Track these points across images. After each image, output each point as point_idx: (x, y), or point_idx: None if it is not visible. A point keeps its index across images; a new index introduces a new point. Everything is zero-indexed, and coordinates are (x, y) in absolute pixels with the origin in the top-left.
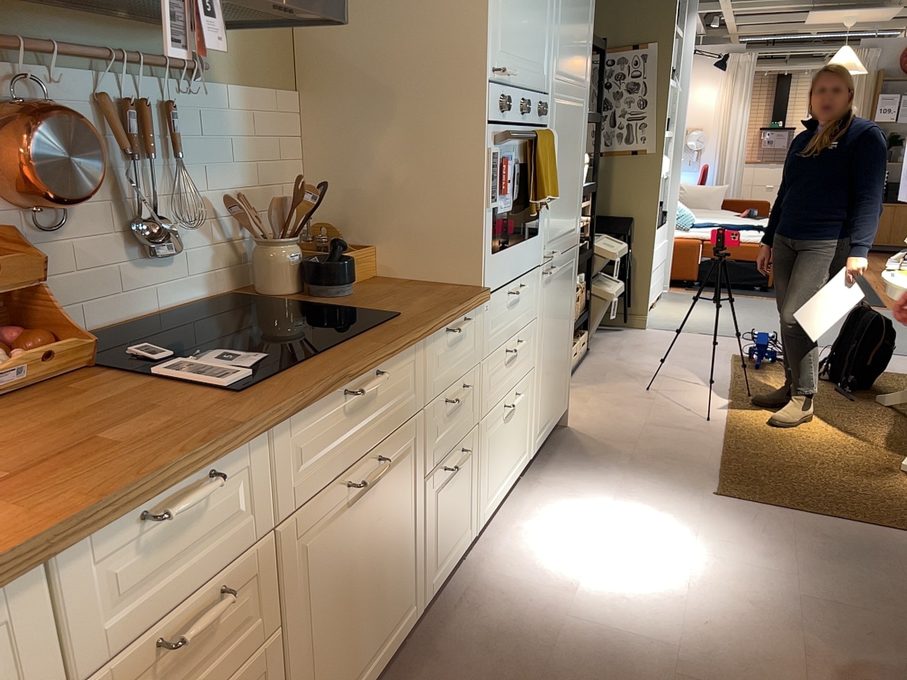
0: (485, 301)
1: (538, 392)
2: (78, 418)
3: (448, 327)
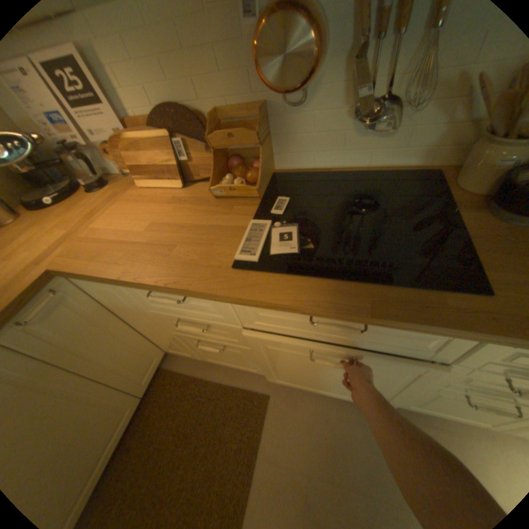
0: None
1: None
2: (199, 229)
3: None
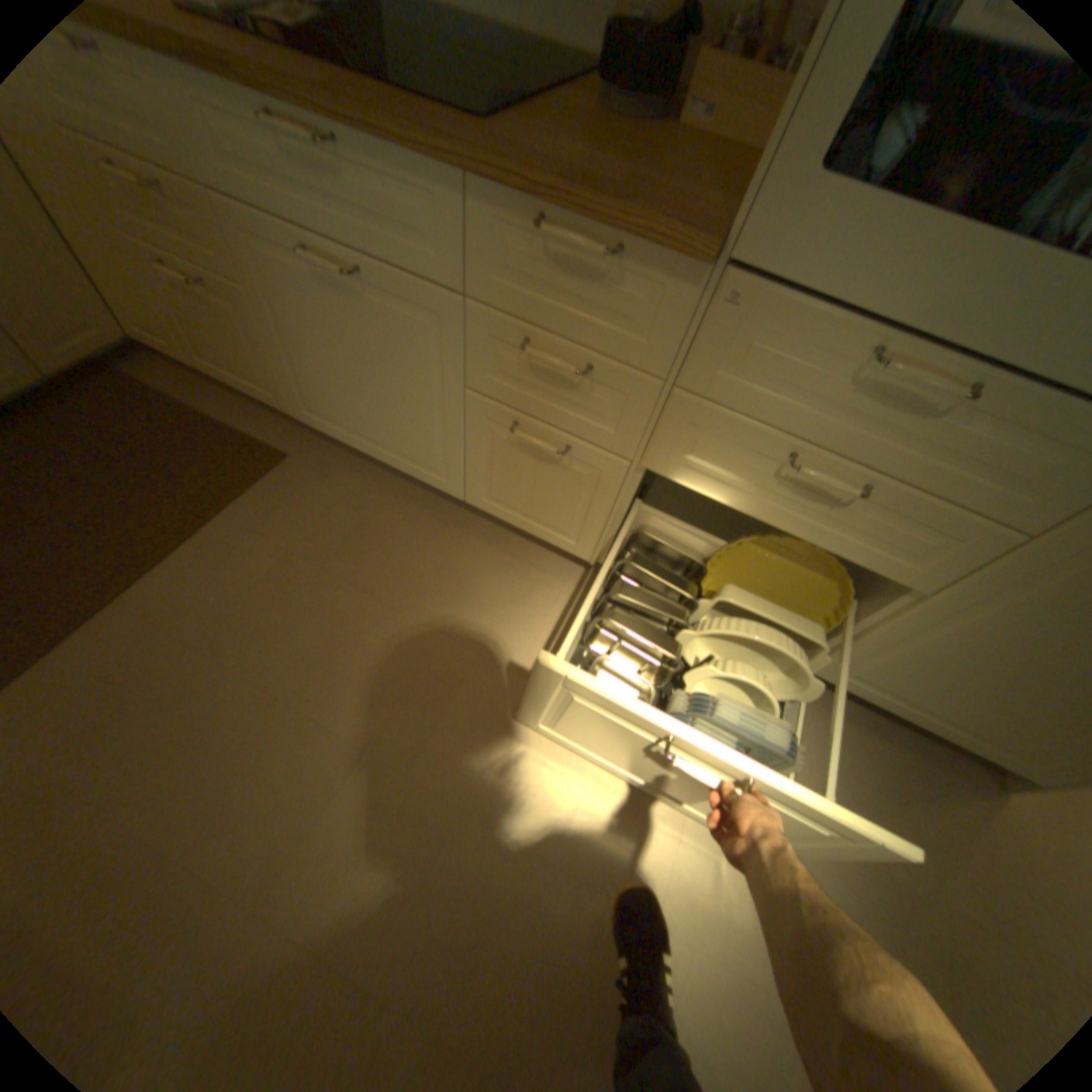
0: (693, 255)
1: (900, 633)
2: None
3: (552, 215)
